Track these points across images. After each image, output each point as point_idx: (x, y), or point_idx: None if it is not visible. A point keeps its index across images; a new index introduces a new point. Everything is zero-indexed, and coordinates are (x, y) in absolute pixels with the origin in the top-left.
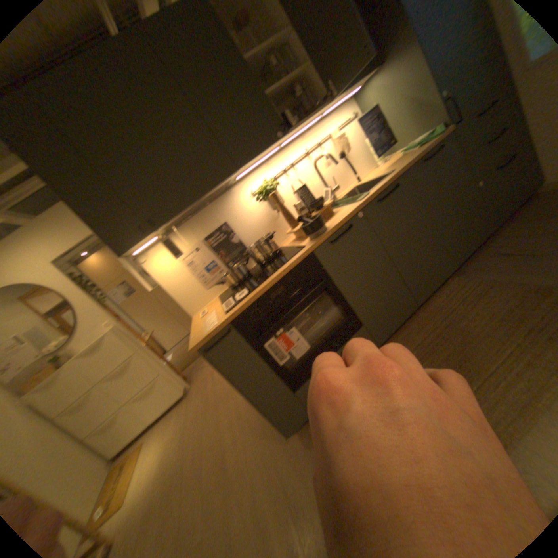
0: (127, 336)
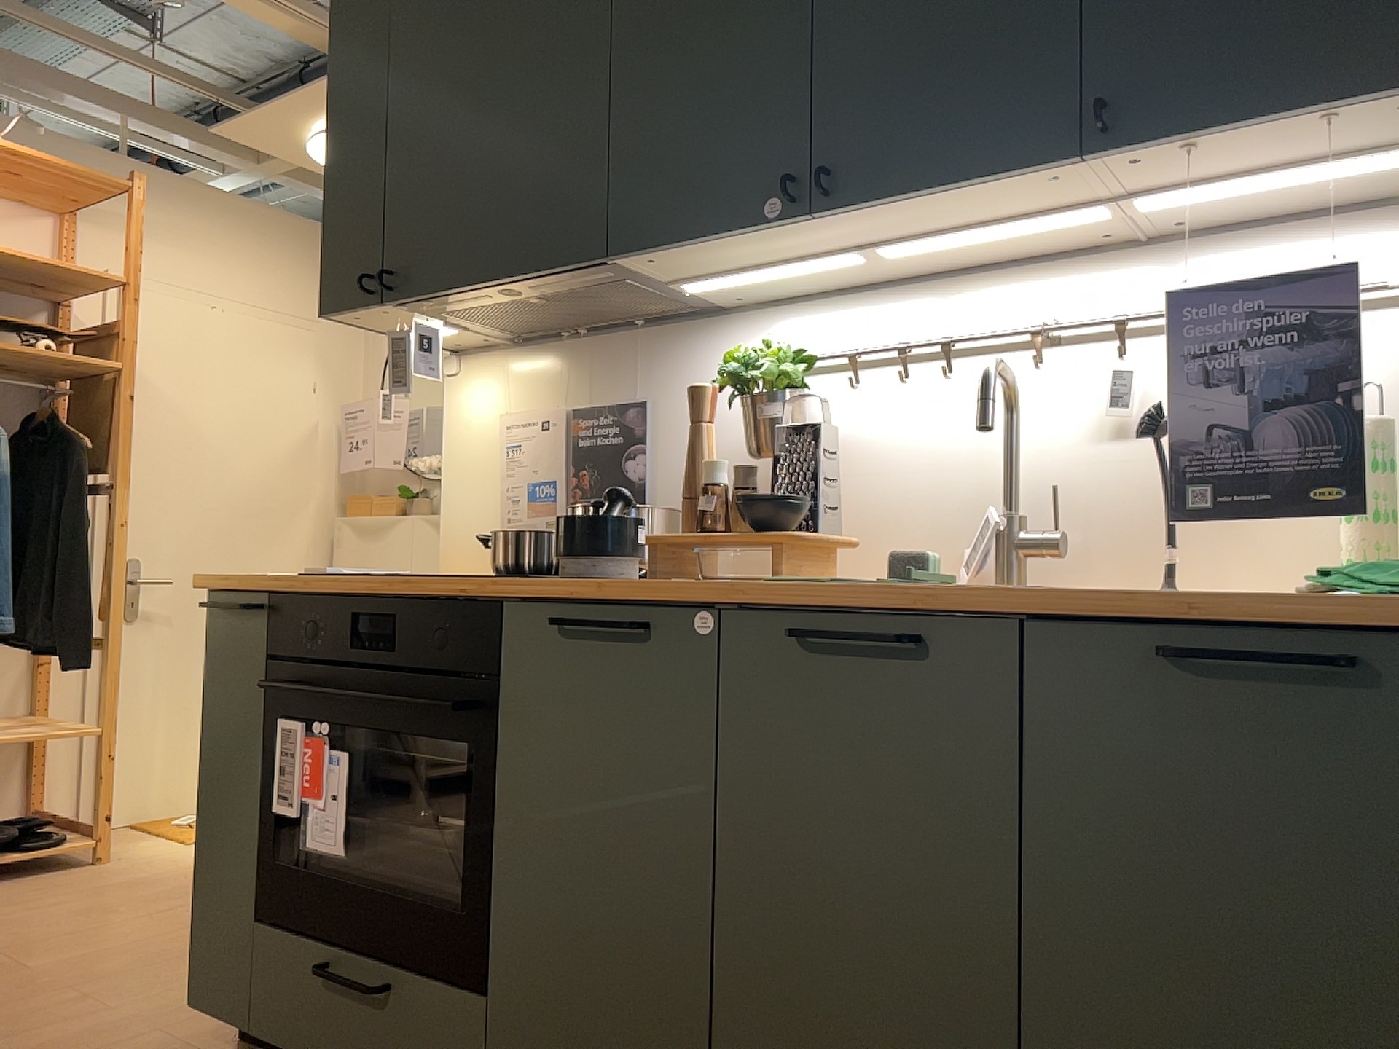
0: None
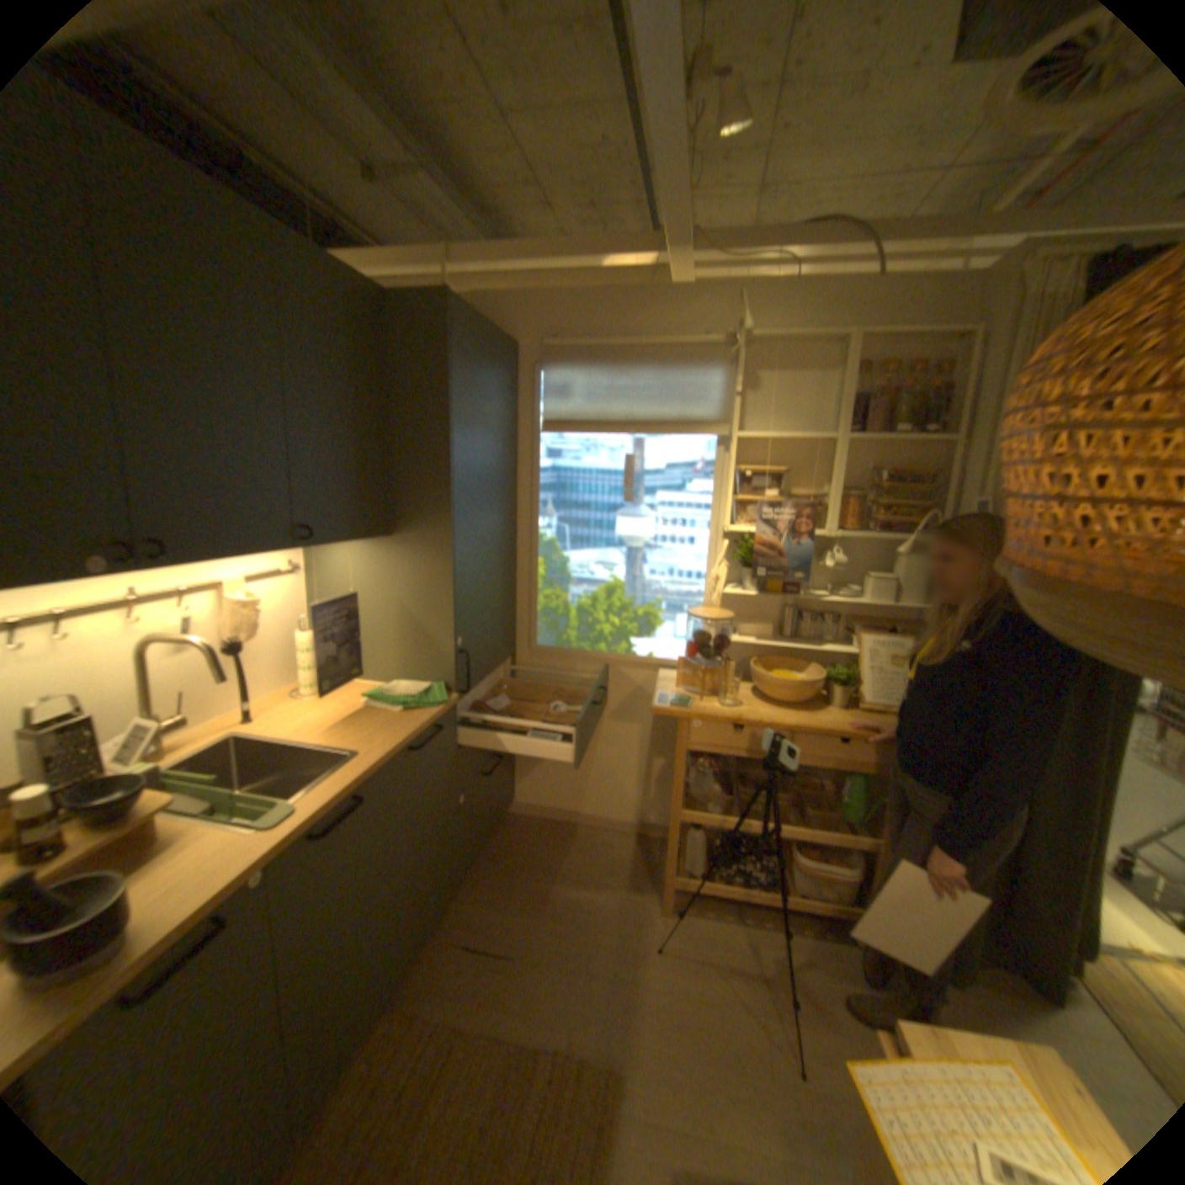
0: None
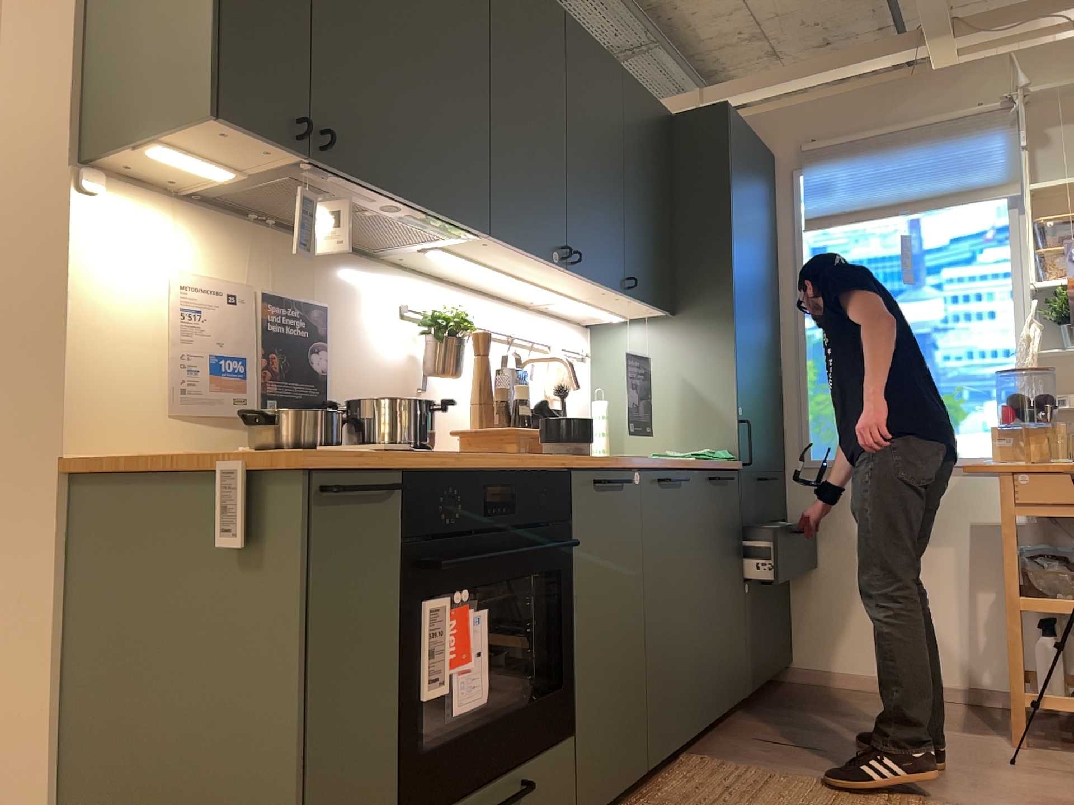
0: None
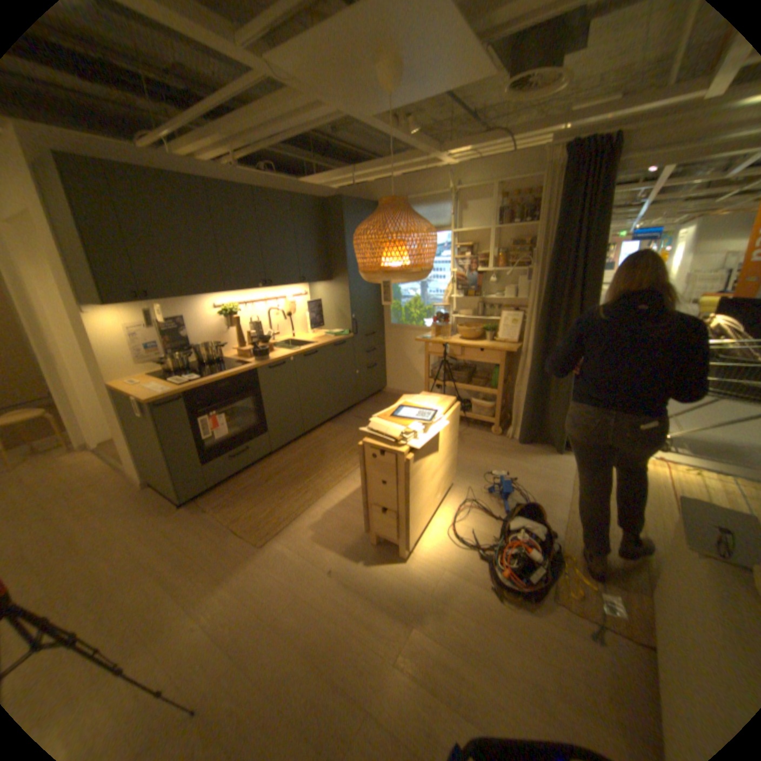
0: None
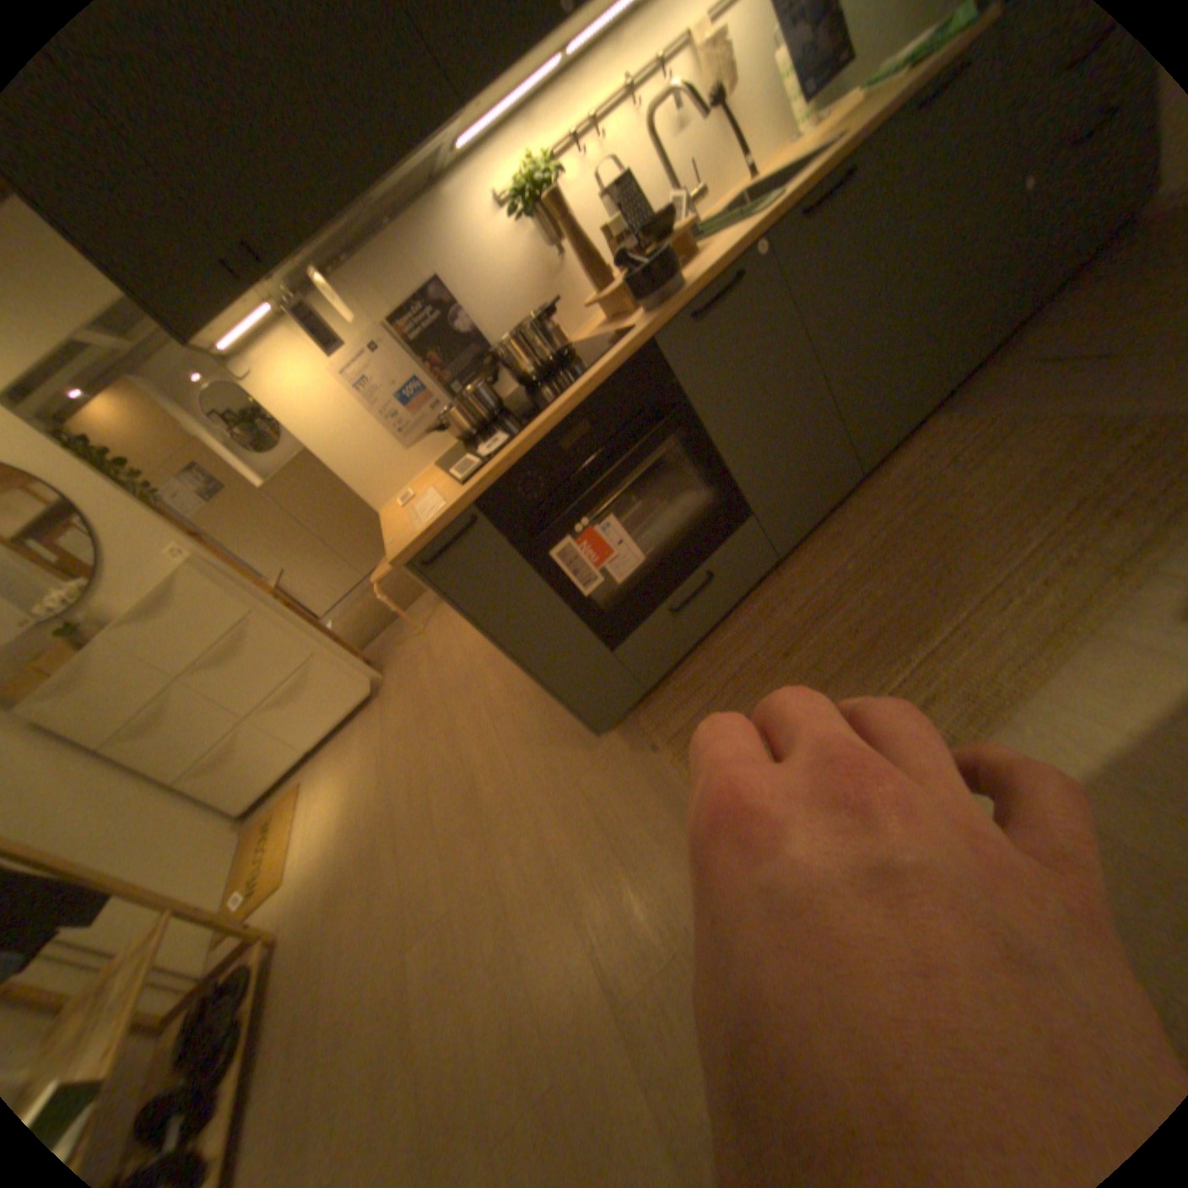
0: (223, 578)
